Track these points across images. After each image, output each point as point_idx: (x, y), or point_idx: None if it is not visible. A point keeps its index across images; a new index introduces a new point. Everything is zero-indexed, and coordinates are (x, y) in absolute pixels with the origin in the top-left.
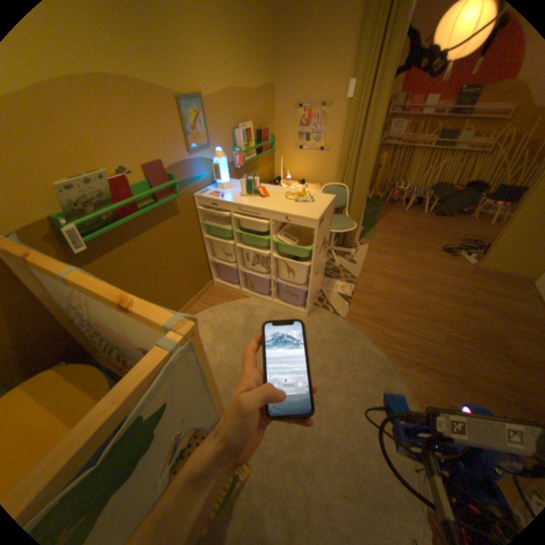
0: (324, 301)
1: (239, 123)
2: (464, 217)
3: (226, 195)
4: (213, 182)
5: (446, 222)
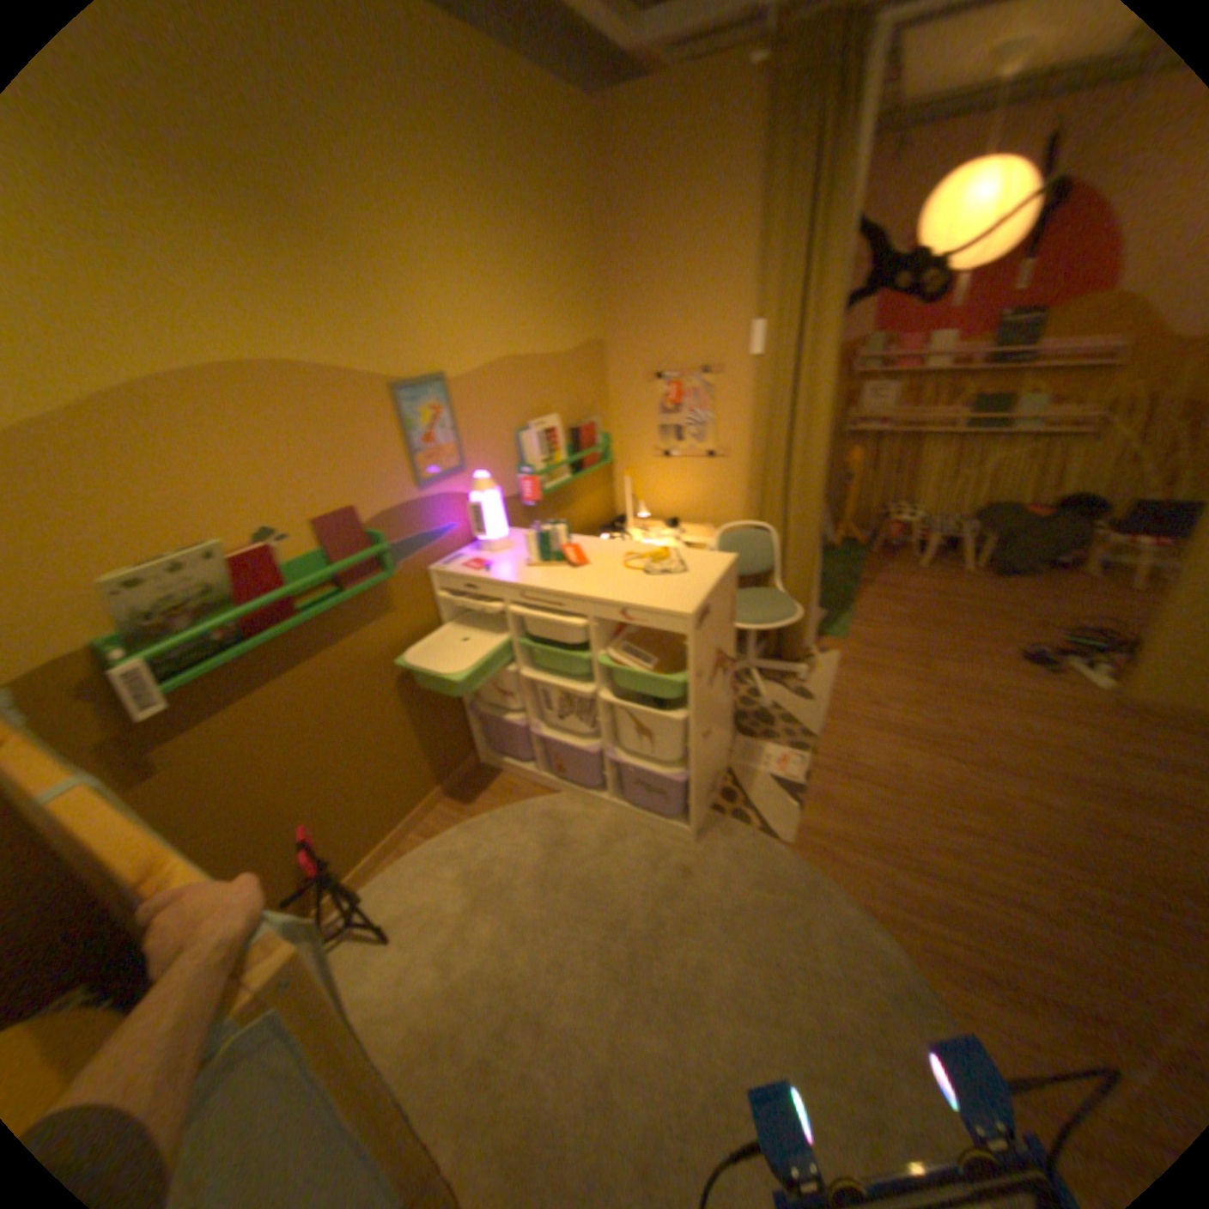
0: (736, 798)
1: (528, 419)
2: (1064, 574)
3: (495, 567)
4: (473, 538)
5: (1024, 589)
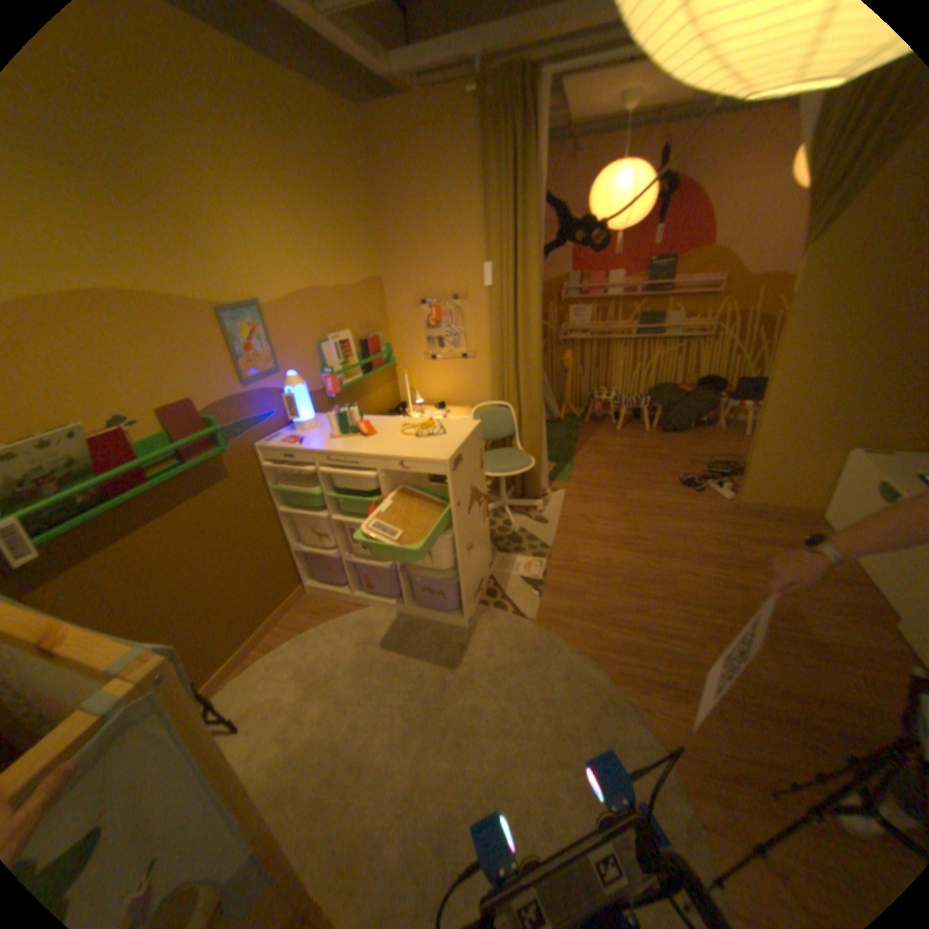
0: (497, 594)
1: (327, 334)
2: (705, 429)
3: (307, 440)
4: (289, 422)
5: (680, 440)
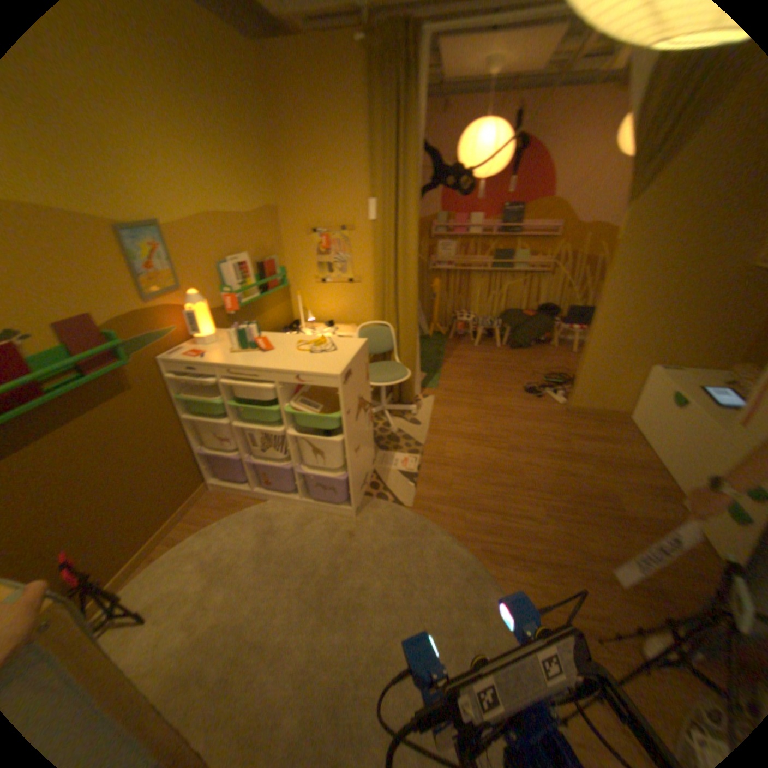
0: (379, 486)
1: (226, 255)
2: (542, 346)
3: (208, 354)
4: (190, 336)
5: (524, 355)
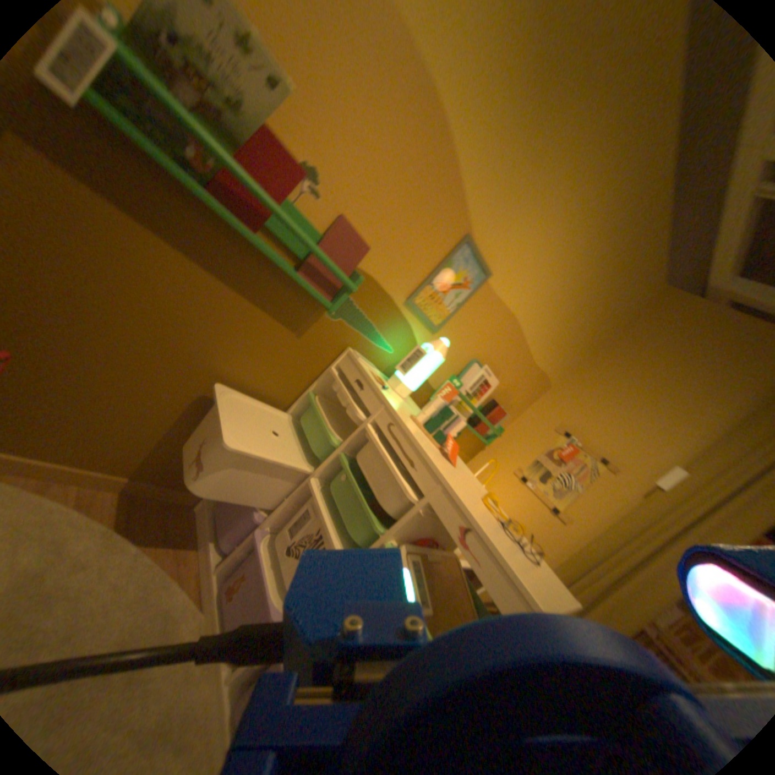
0: None
1: (487, 367)
2: None
3: (390, 398)
4: (388, 377)
5: None
